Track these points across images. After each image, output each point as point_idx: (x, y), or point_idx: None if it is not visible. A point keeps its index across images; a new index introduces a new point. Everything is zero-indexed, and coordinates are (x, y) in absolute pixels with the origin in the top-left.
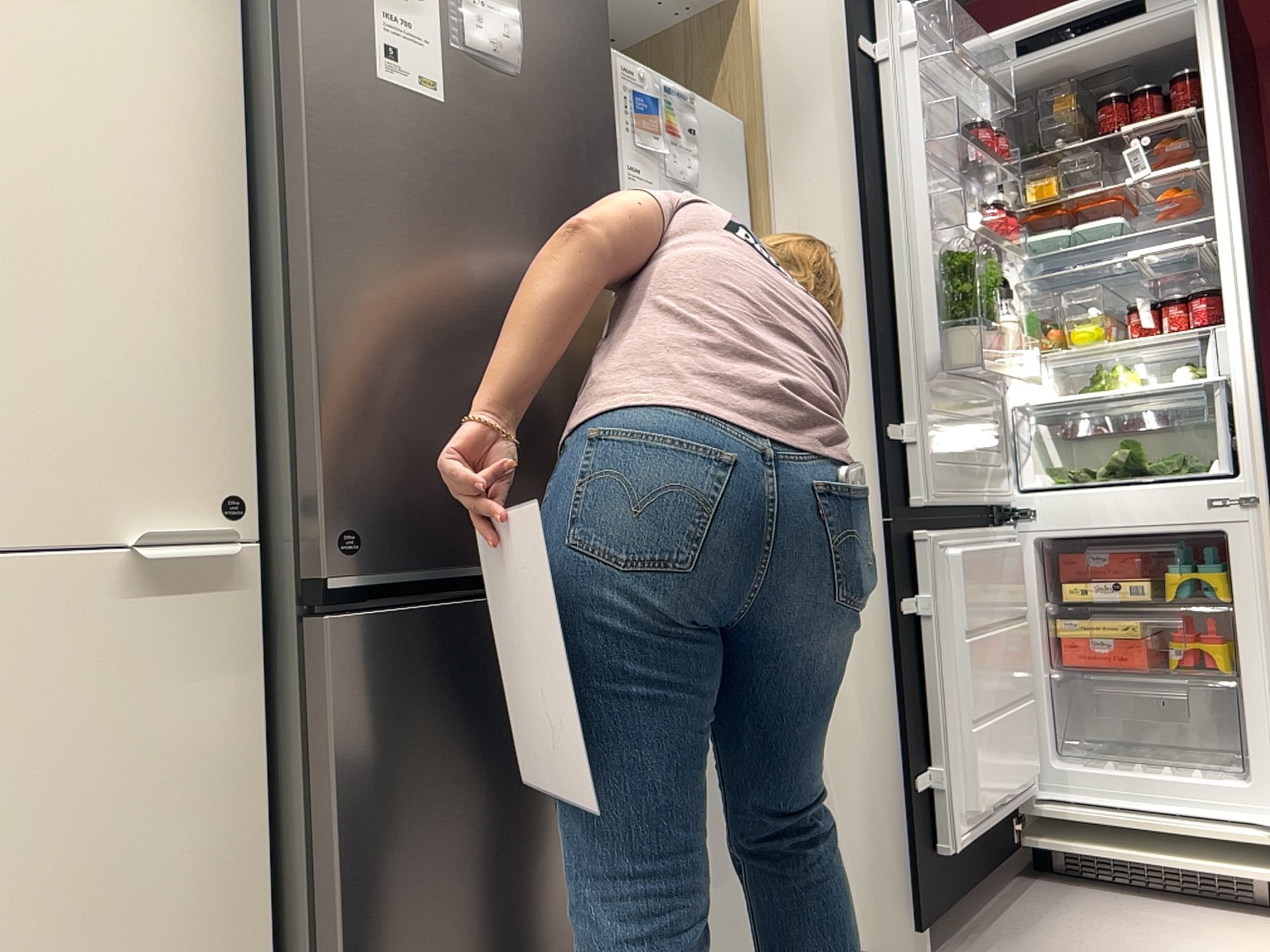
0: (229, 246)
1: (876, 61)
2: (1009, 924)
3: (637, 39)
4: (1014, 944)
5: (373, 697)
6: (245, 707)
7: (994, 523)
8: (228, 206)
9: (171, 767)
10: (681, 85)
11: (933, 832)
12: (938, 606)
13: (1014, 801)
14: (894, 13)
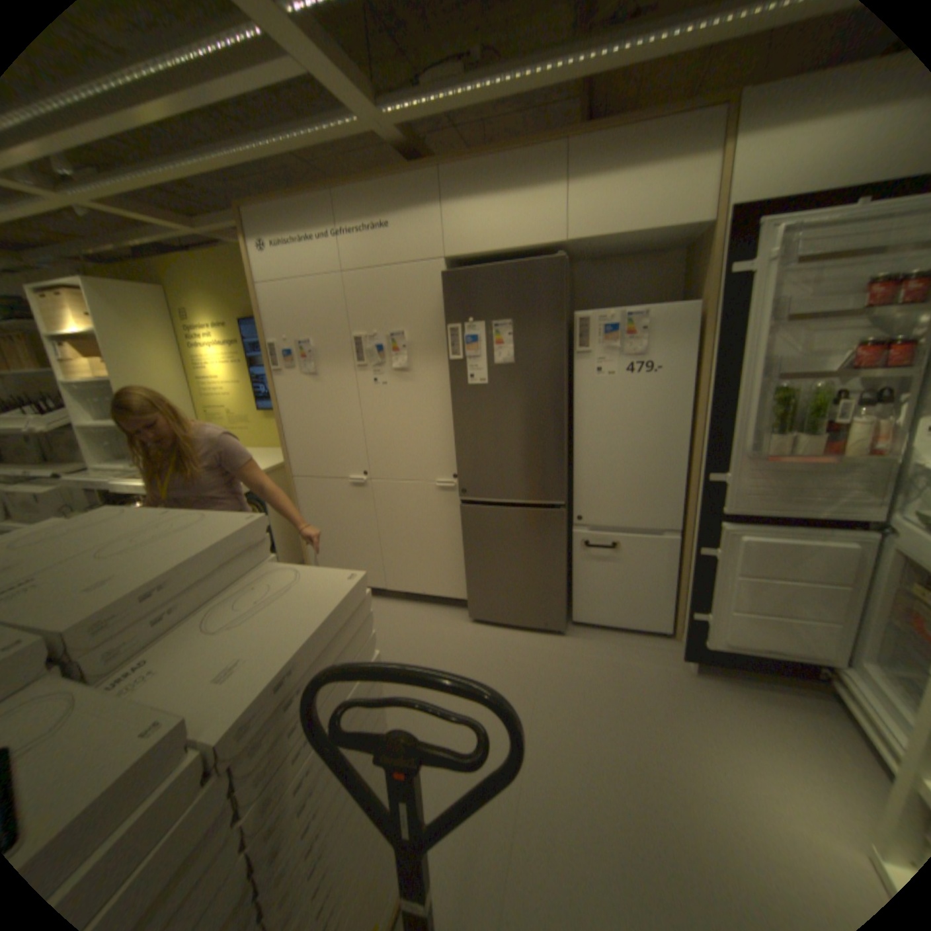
0: (452, 422)
1: (750, 273)
2: (760, 697)
3: (695, 237)
4: (740, 700)
5: (470, 521)
6: (459, 512)
7: (860, 529)
8: (451, 414)
9: (447, 519)
10: (641, 307)
11: (704, 637)
12: (722, 558)
13: (796, 659)
14: (767, 239)
